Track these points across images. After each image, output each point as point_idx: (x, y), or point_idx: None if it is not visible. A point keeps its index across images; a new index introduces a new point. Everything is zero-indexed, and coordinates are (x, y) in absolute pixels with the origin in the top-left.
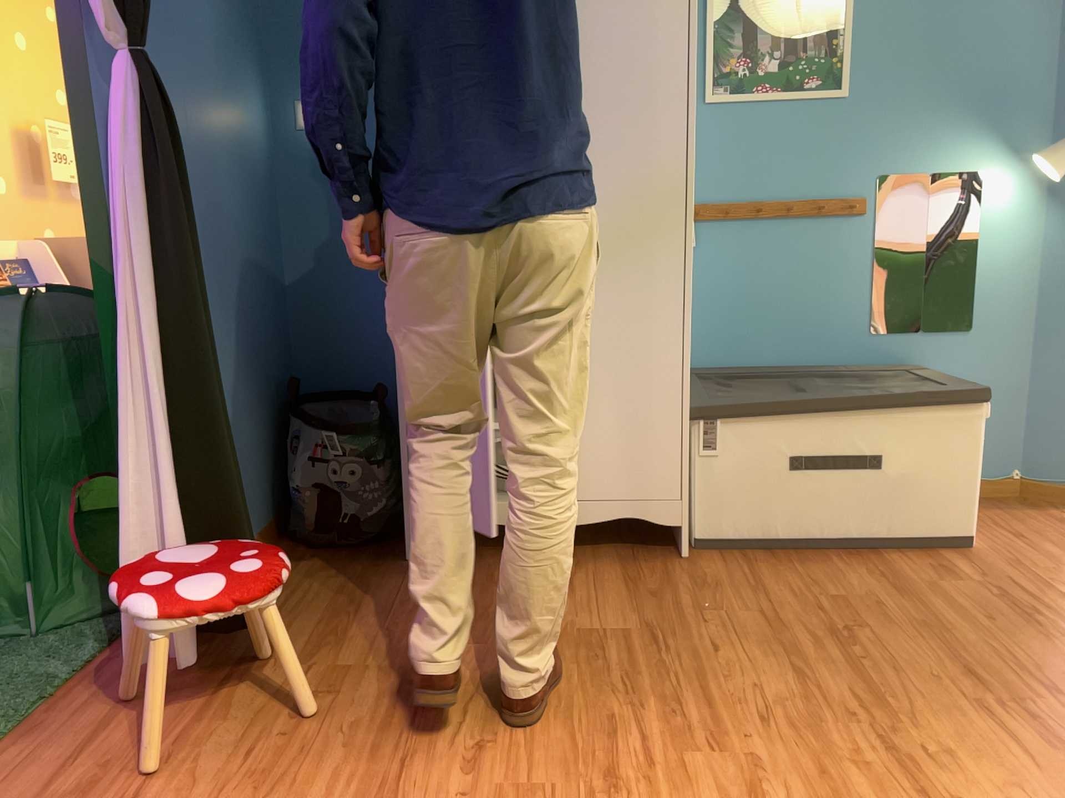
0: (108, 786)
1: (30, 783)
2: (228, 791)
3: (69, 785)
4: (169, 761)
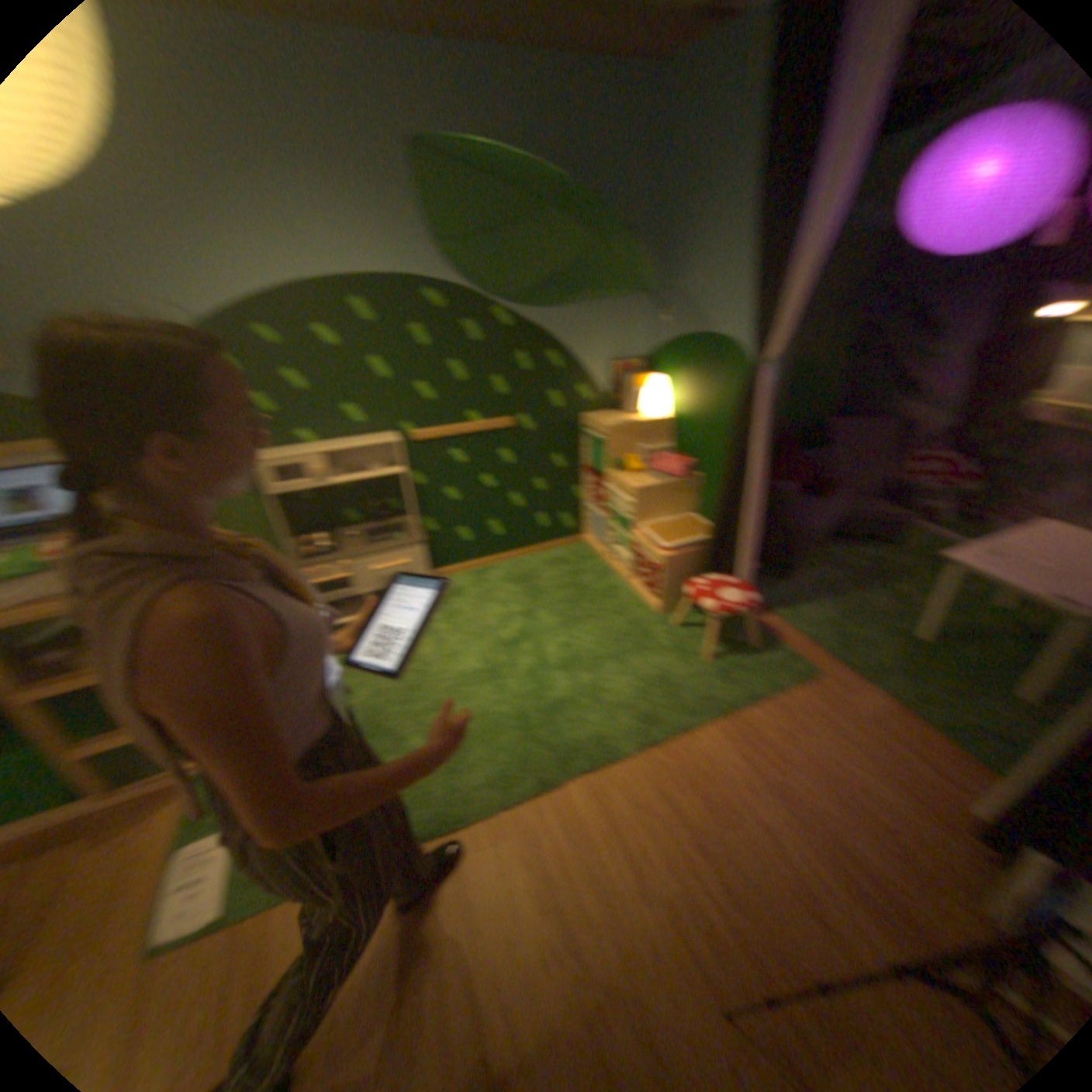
0: (878, 756)
1: (905, 744)
2: (836, 774)
3: (891, 750)
4: (881, 777)
